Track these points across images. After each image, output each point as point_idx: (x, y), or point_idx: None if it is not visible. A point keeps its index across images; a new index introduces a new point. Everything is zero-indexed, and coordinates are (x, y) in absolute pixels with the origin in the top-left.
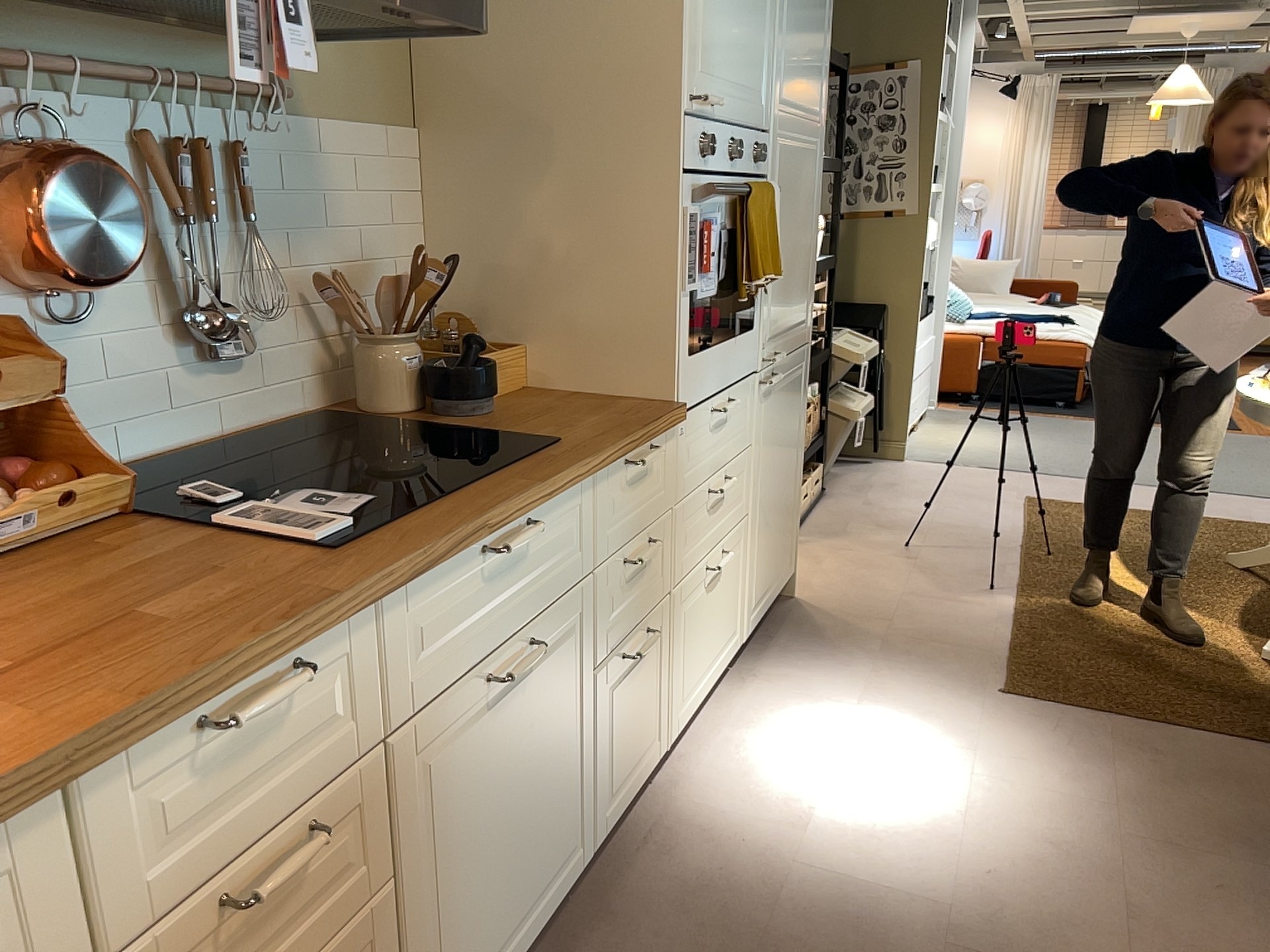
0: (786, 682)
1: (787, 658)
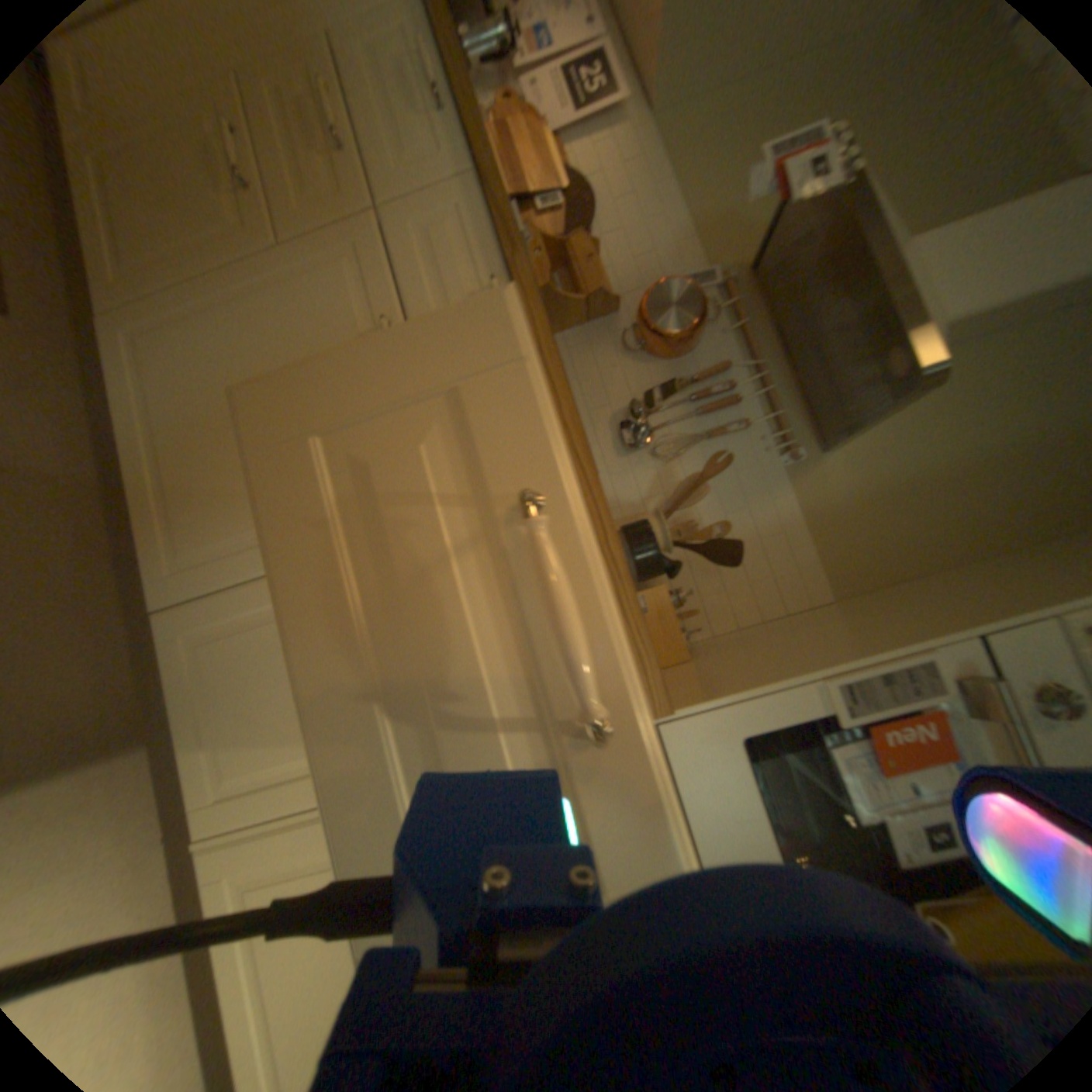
0: None
1: None
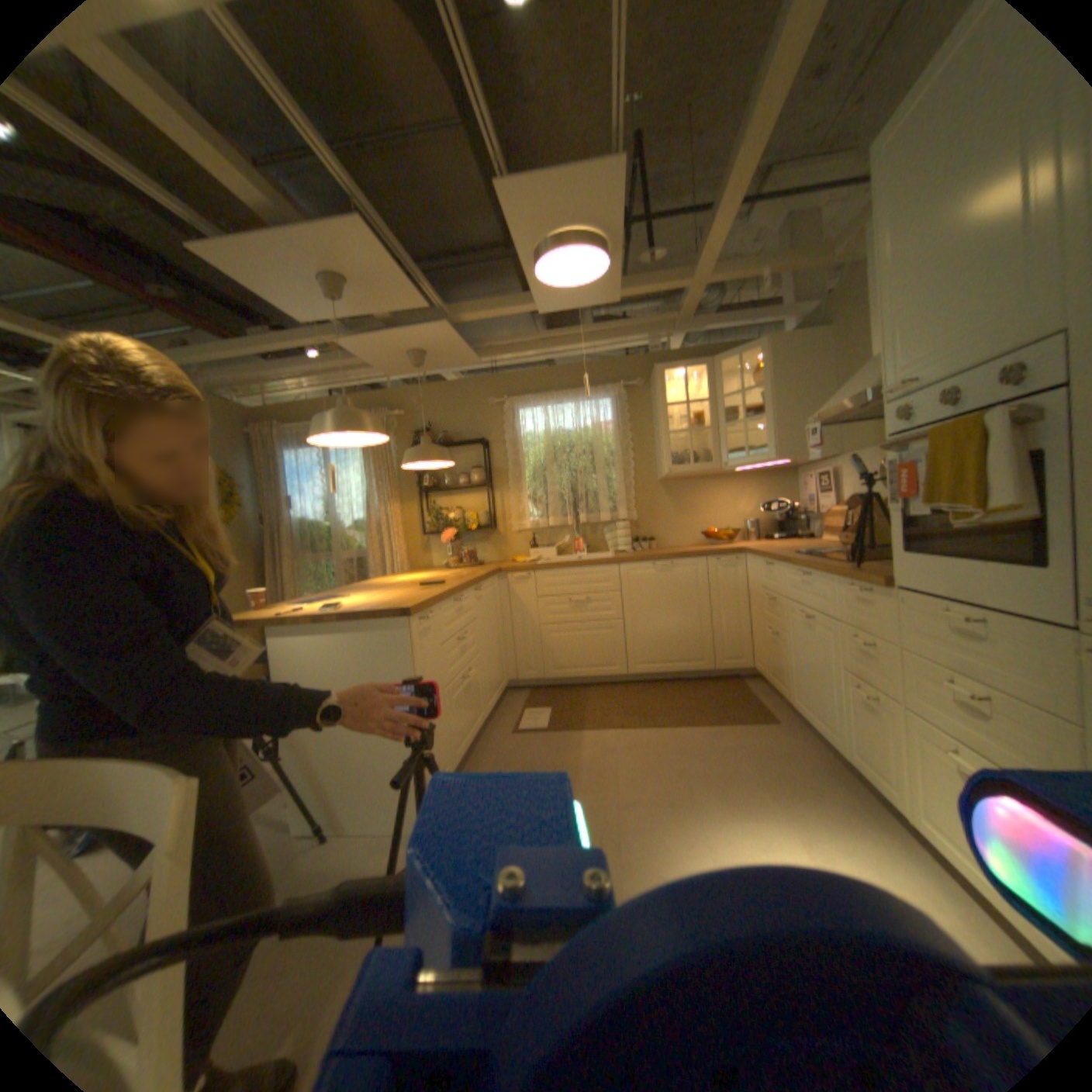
0: None
1: None
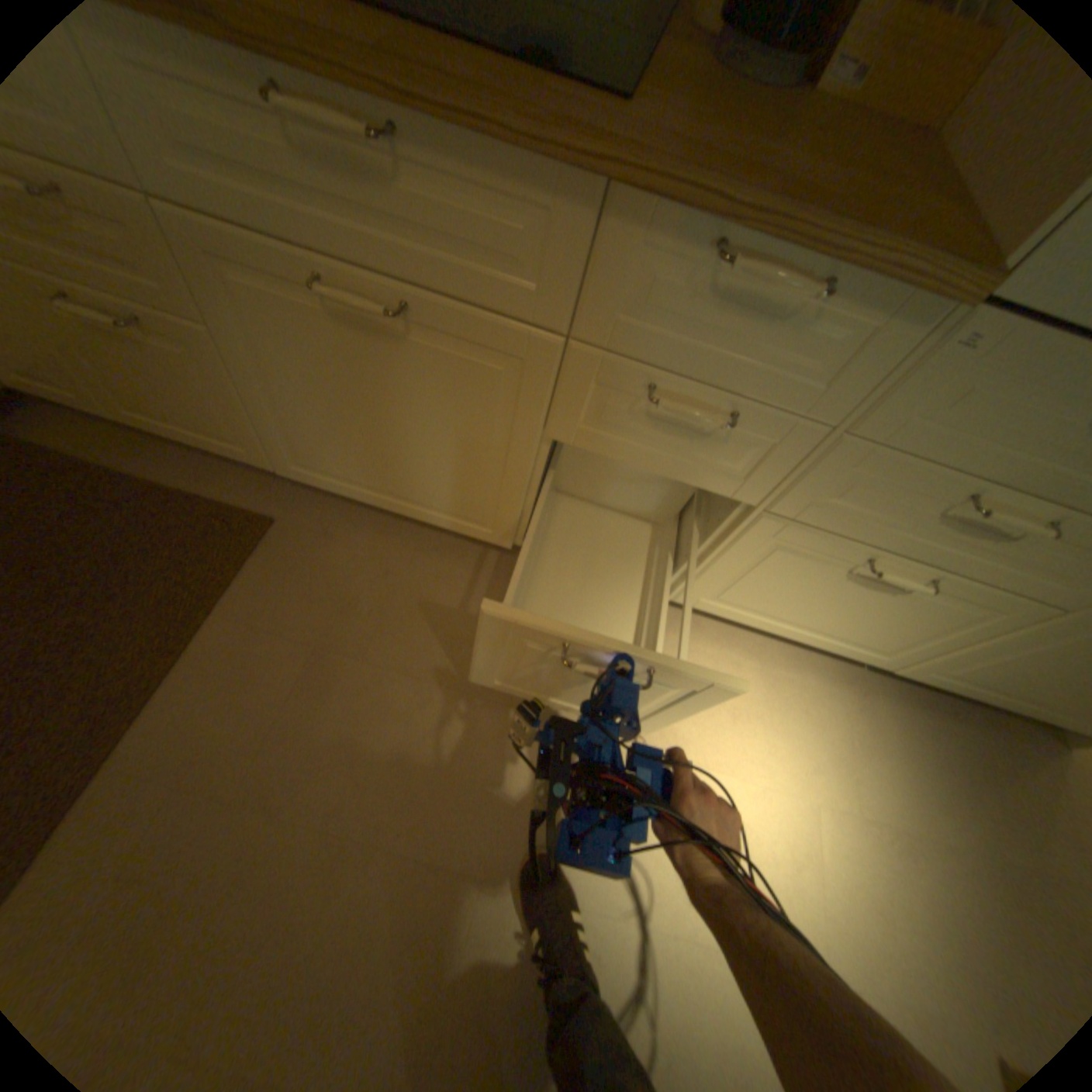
0: (869, 734)
1: (920, 737)
